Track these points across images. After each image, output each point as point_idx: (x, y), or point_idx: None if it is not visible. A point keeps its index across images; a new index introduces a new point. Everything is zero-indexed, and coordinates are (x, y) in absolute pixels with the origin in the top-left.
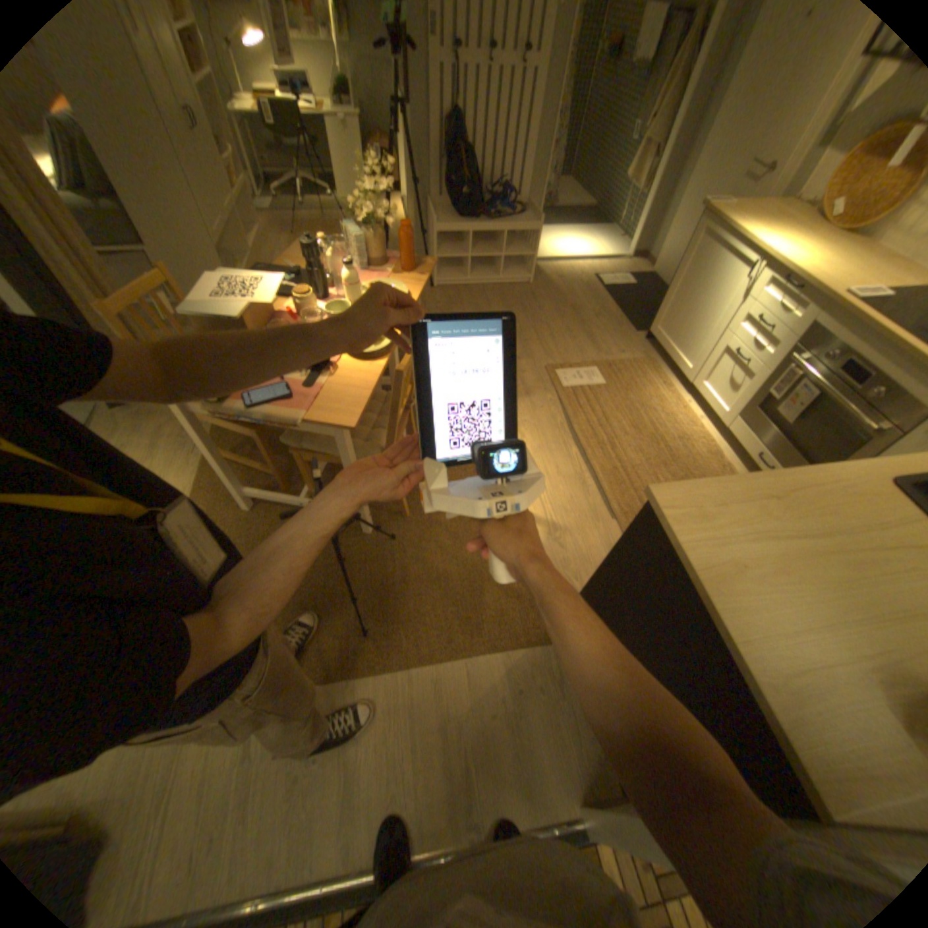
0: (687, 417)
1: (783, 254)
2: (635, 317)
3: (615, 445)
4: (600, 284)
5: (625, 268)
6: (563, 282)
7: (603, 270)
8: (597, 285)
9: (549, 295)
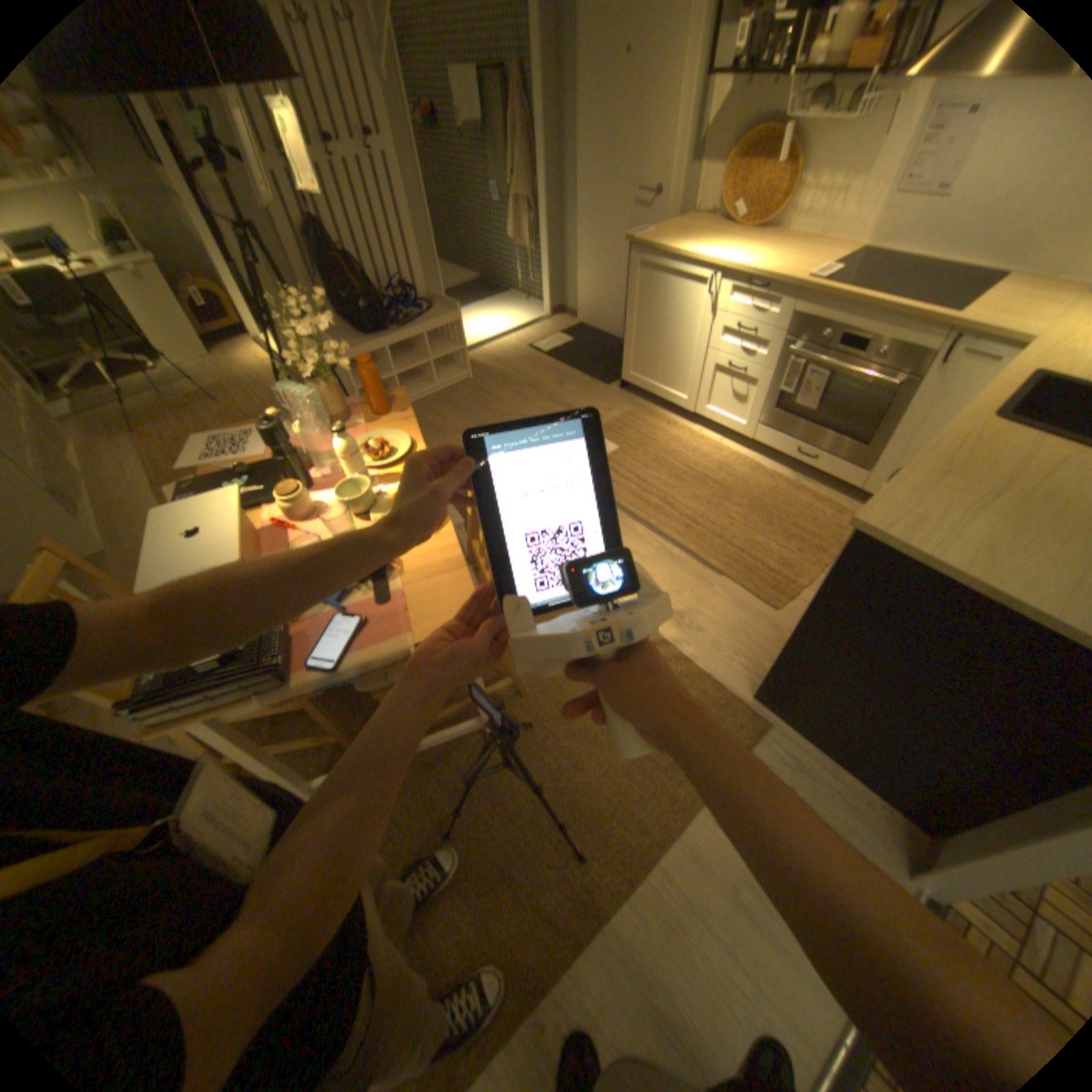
0: (709, 445)
1: (734, 262)
2: (596, 371)
3: (670, 502)
4: (540, 352)
5: (551, 328)
6: (503, 364)
7: (532, 337)
8: (538, 354)
9: (498, 382)
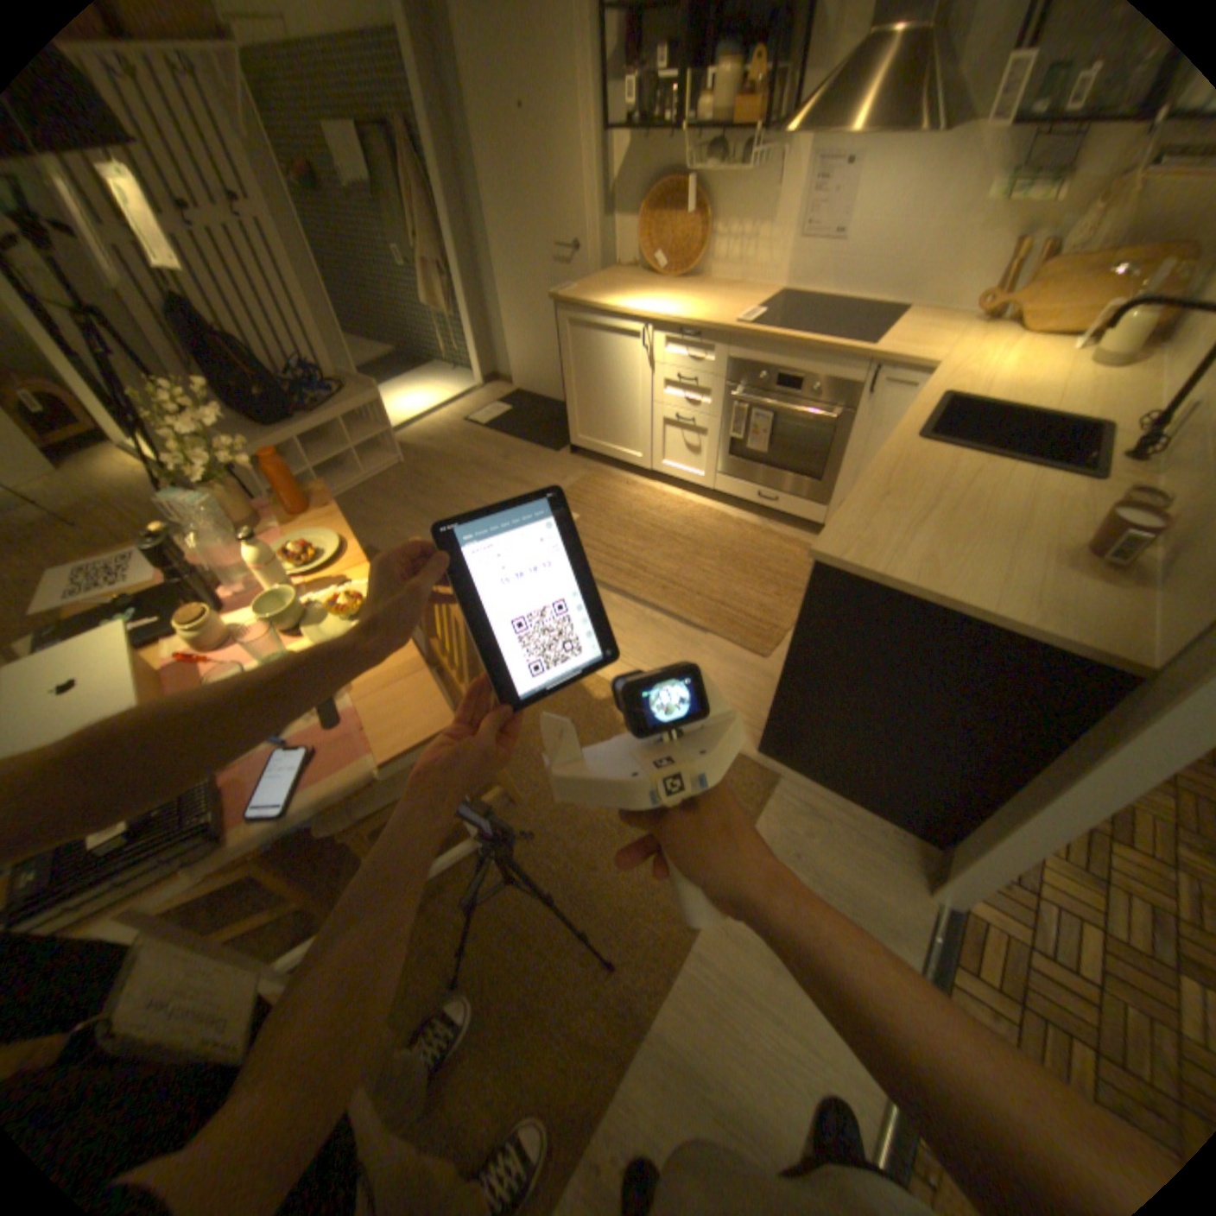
0: (672, 501)
1: (662, 313)
2: (542, 439)
3: (642, 565)
4: (477, 424)
5: (486, 398)
6: (437, 443)
7: (466, 410)
8: (475, 427)
9: (435, 463)
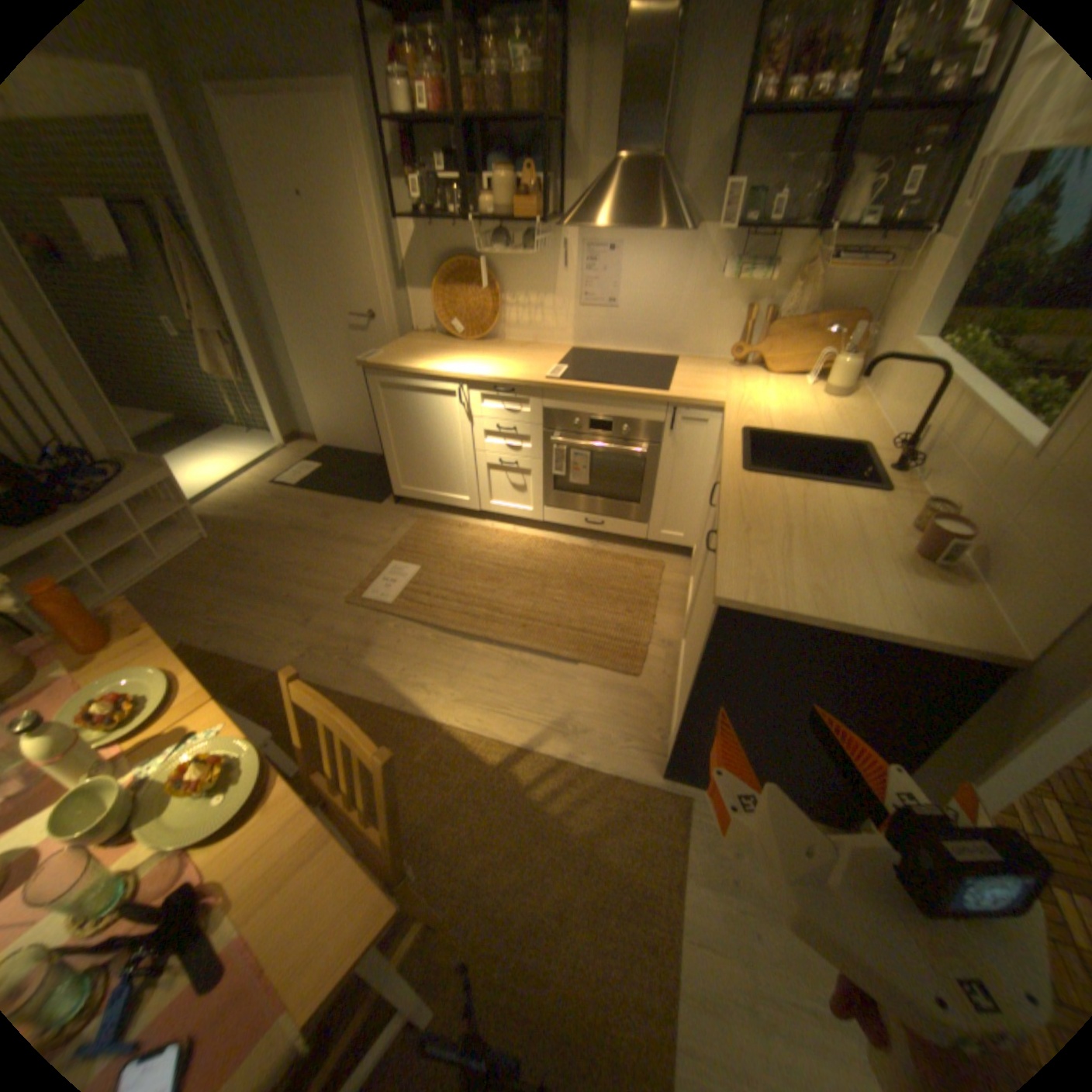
0: (507, 536)
1: (476, 373)
2: (362, 491)
3: (497, 606)
4: (288, 484)
5: (291, 456)
6: (245, 509)
7: (272, 470)
8: (286, 487)
9: (247, 531)
